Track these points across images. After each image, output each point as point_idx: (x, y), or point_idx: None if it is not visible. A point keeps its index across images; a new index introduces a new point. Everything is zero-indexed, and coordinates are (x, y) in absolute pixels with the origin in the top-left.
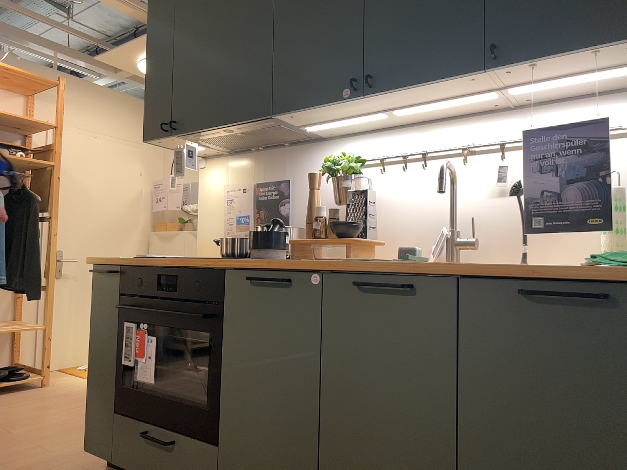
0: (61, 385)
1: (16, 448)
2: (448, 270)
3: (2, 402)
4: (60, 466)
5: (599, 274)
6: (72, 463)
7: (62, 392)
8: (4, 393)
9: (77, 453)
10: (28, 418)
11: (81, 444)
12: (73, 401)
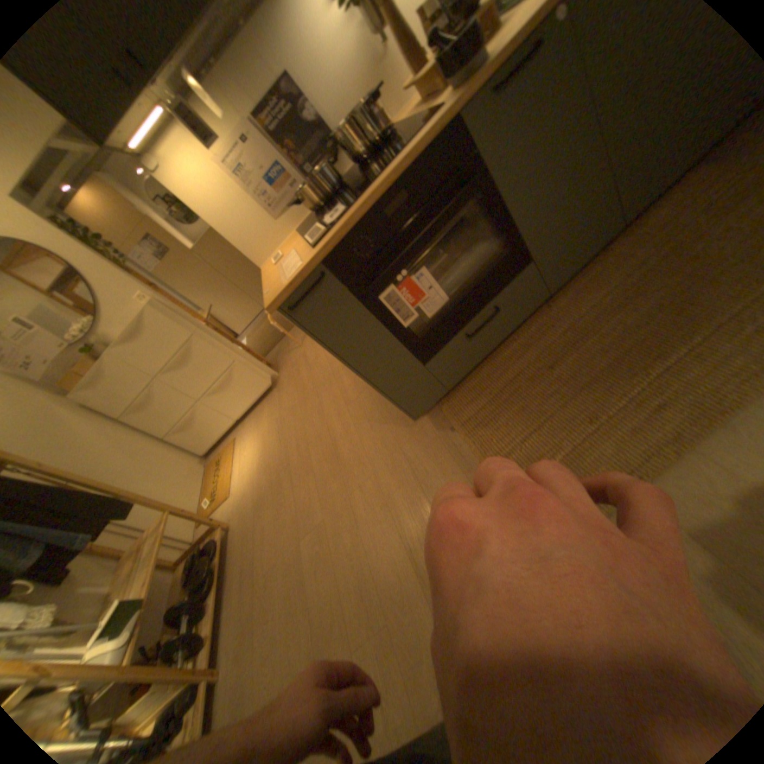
0: (234, 510)
1: (354, 503)
2: None
3: (242, 556)
4: (404, 452)
5: None
6: (402, 444)
7: (251, 504)
8: (224, 561)
9: (385, 446)
10: (293, 515)
11: (369, 449)
12: (275, 487)
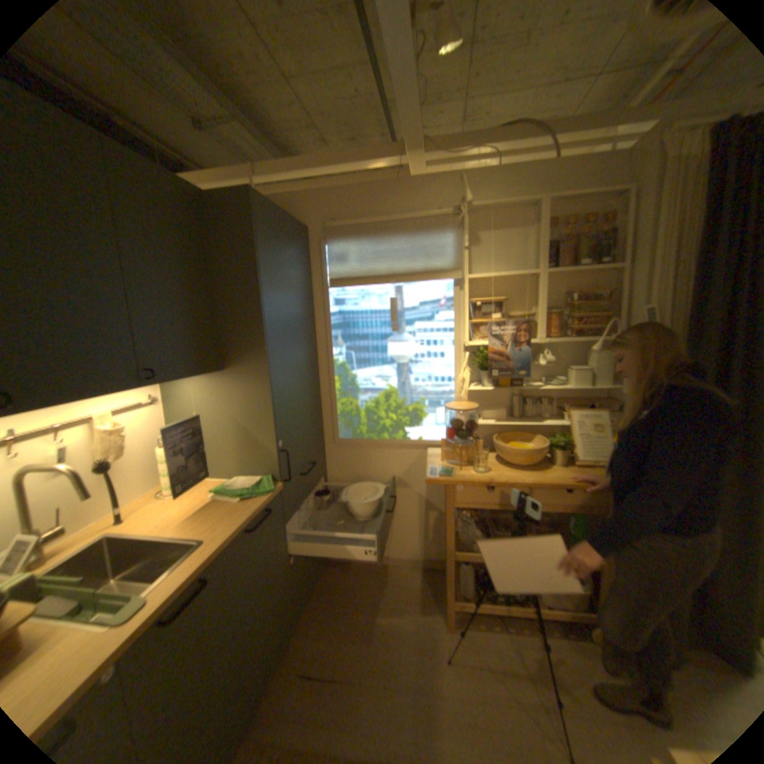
0: None
1: None
2: (220, 550)
3: None
4: None
5: (261, 503)
6: None
7: None
8: None
9: None
10: None
11: None
12: None
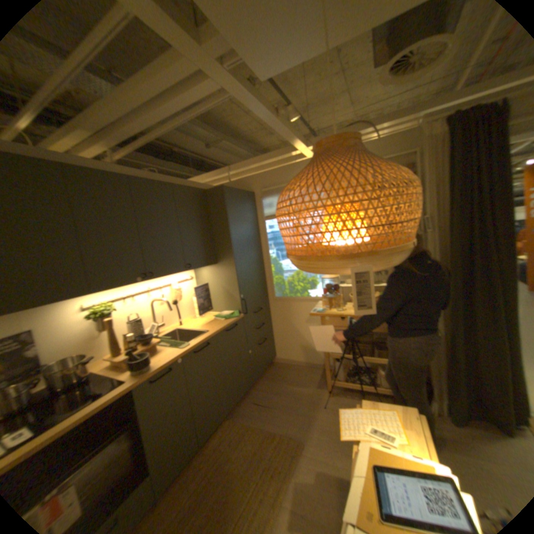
0: None
1: None
2: (214, 334)
3: None
4: None
5: (232, 321)
6: None
7: None
8: None
9: None
10: None
11: None
12: None
